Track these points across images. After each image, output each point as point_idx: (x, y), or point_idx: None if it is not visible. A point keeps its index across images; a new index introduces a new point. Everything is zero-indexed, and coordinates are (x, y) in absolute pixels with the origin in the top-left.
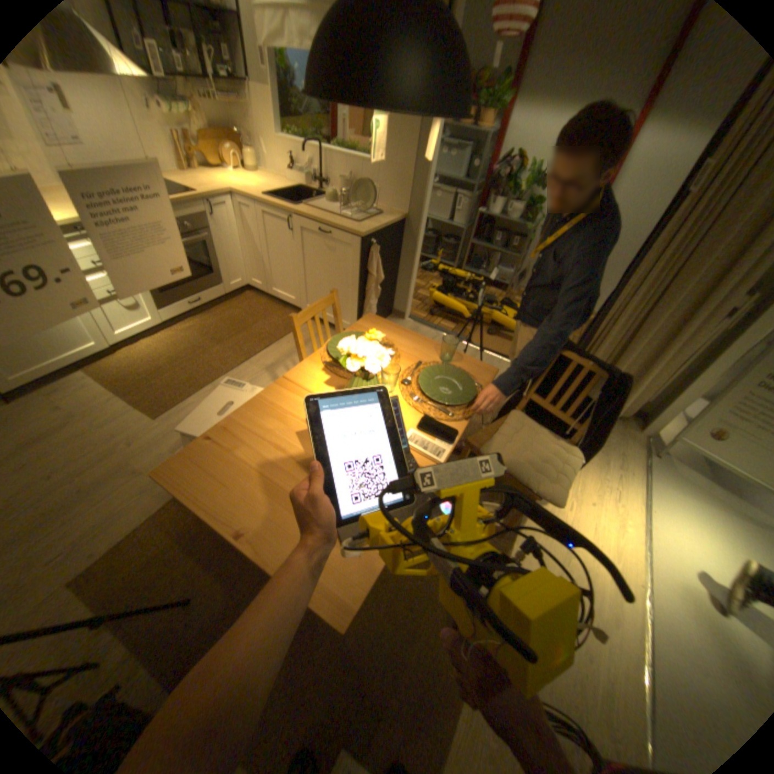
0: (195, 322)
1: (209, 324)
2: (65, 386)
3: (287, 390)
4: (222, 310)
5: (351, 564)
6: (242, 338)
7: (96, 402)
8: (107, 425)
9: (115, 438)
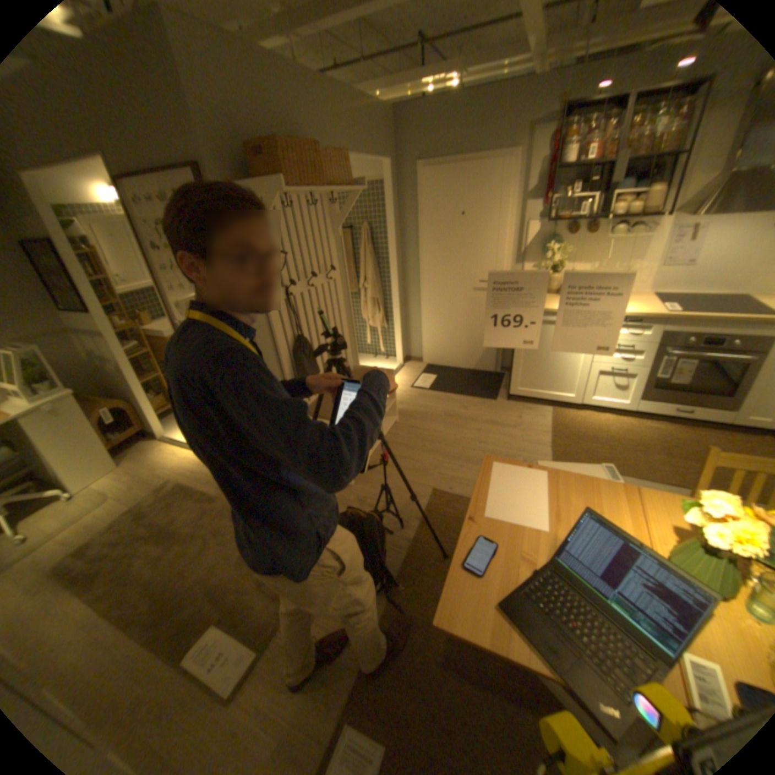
0: (667, 429)
1: (679, 438)
2: (535, 410)
3: (618, 493)
4: (711, 435)
5: (488, 618)
6: (699, 469)
7: (538, 429)
8: (527, 443)
9: (523, 453)
